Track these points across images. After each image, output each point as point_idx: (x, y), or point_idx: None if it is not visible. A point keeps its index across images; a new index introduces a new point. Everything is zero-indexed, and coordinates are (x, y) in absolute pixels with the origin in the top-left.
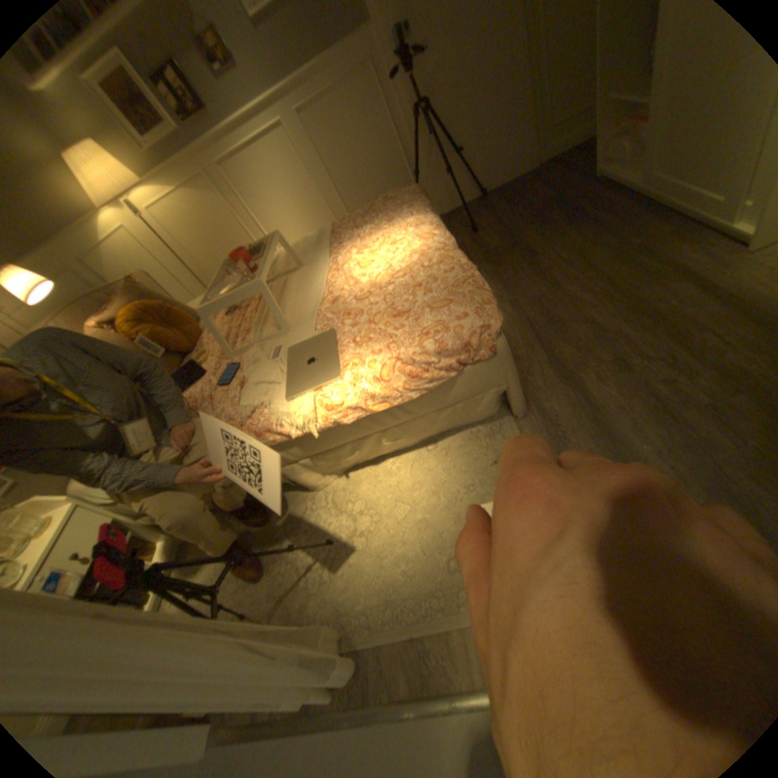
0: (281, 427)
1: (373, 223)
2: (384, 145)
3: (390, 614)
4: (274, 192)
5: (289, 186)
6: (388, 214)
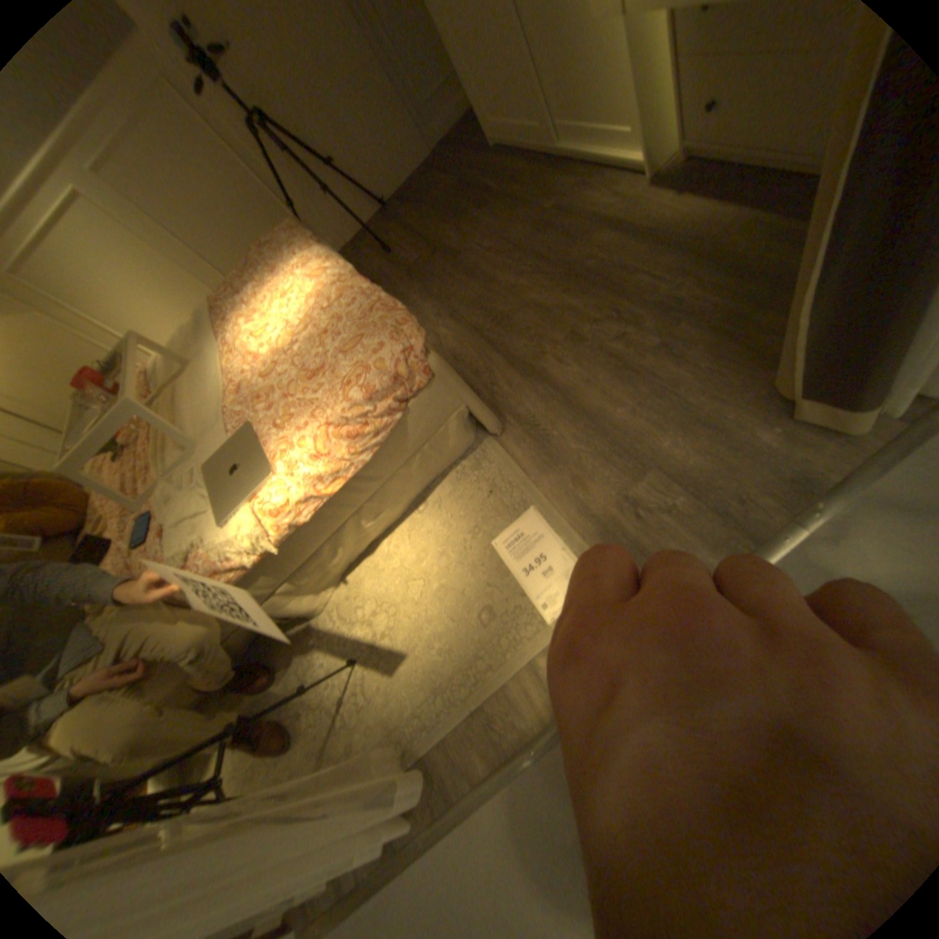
0: (230, 561)
1: (255, 281)
2: (235, 182)
3: (438, 700)
4: (117, 286)
5: (135, 272)
6: (269, 264)
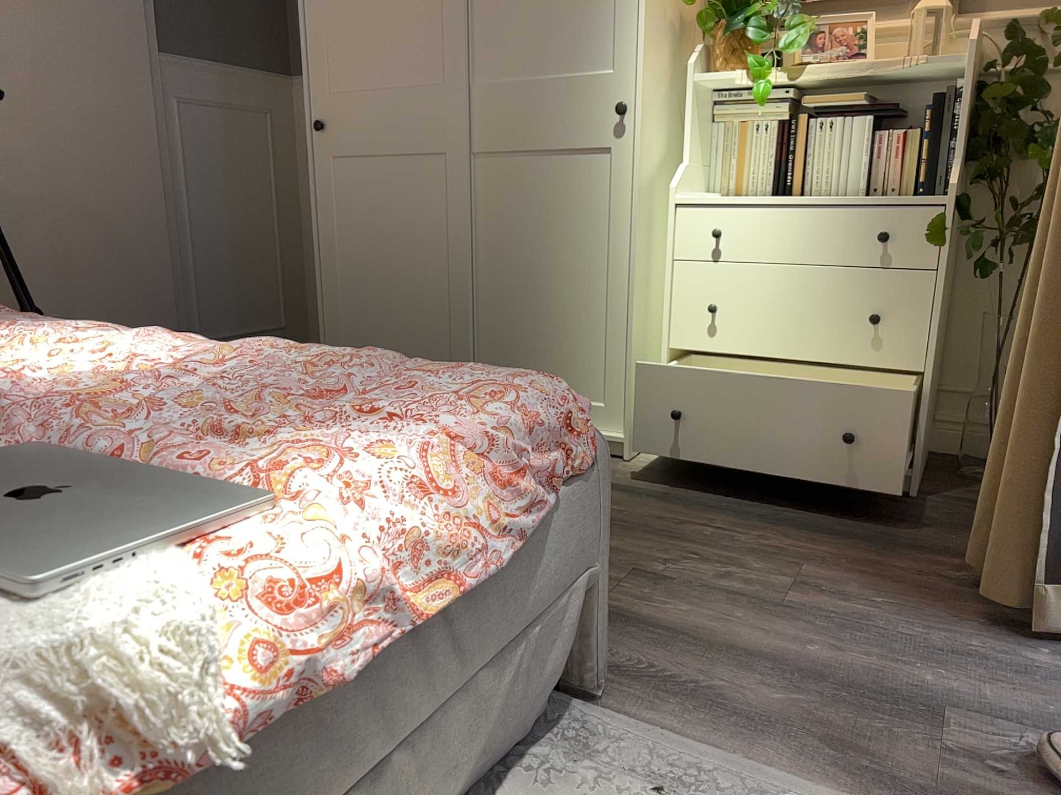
0: None
1: None
2: None
3: None
4: None
5: None
6: None
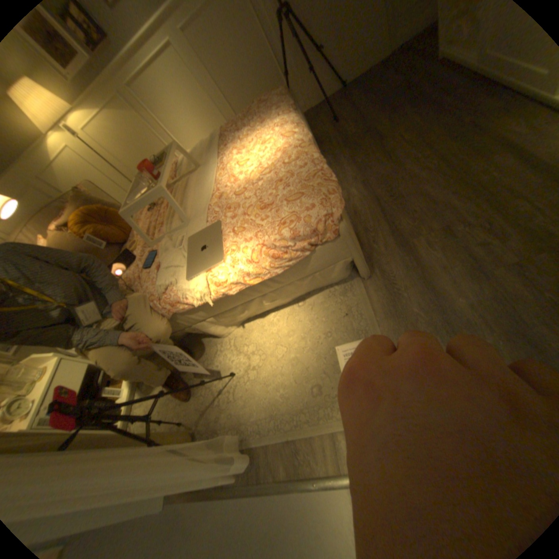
0: (186, 300)
1: (249, 126)
2: (257, 51)
3: (271, 427)
4: (175, 104)
5: (186, 98)
6: (261, 117)
